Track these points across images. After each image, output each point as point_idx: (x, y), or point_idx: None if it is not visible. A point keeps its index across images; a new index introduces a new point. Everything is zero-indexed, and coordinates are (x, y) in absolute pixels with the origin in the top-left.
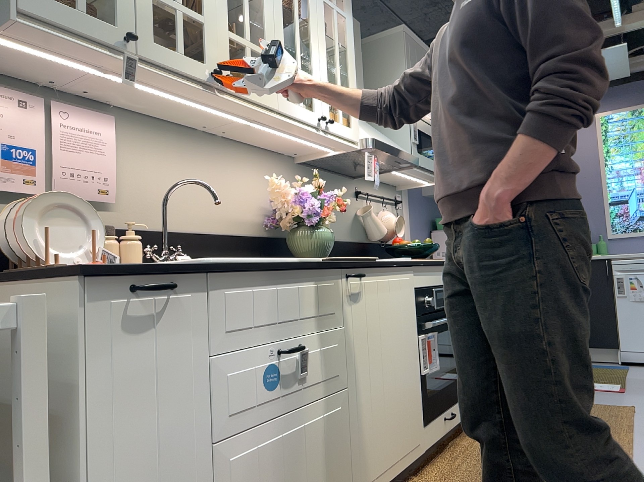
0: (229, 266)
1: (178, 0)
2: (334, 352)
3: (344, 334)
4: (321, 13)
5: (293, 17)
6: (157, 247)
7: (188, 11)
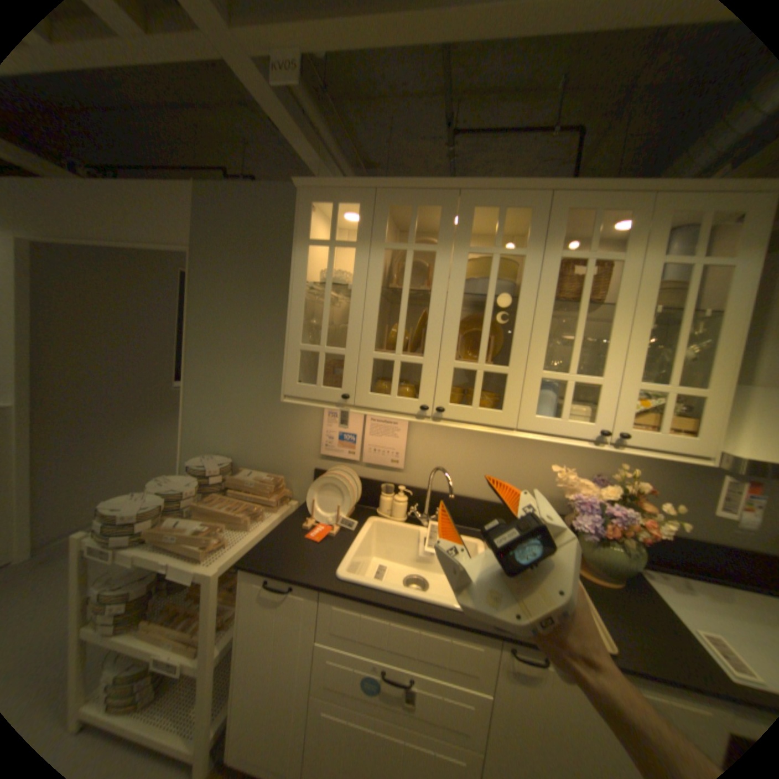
0: (337, 593)
1: (399, 351)
2: (467, 712)
3: (492, 704)
4: (652, 281)
5: (584, 306)
6: (416, 510)
7: (408, 357)
